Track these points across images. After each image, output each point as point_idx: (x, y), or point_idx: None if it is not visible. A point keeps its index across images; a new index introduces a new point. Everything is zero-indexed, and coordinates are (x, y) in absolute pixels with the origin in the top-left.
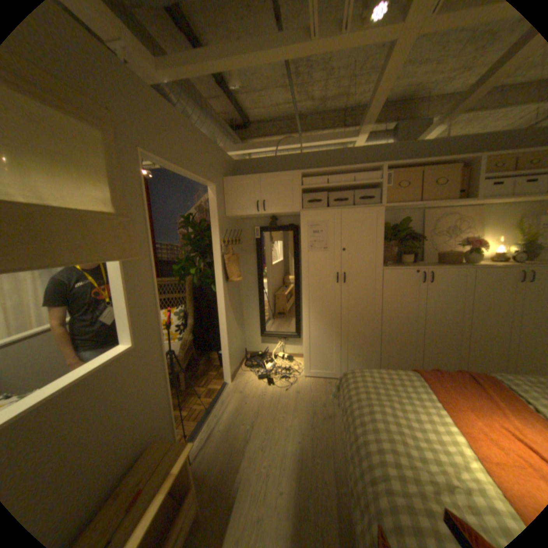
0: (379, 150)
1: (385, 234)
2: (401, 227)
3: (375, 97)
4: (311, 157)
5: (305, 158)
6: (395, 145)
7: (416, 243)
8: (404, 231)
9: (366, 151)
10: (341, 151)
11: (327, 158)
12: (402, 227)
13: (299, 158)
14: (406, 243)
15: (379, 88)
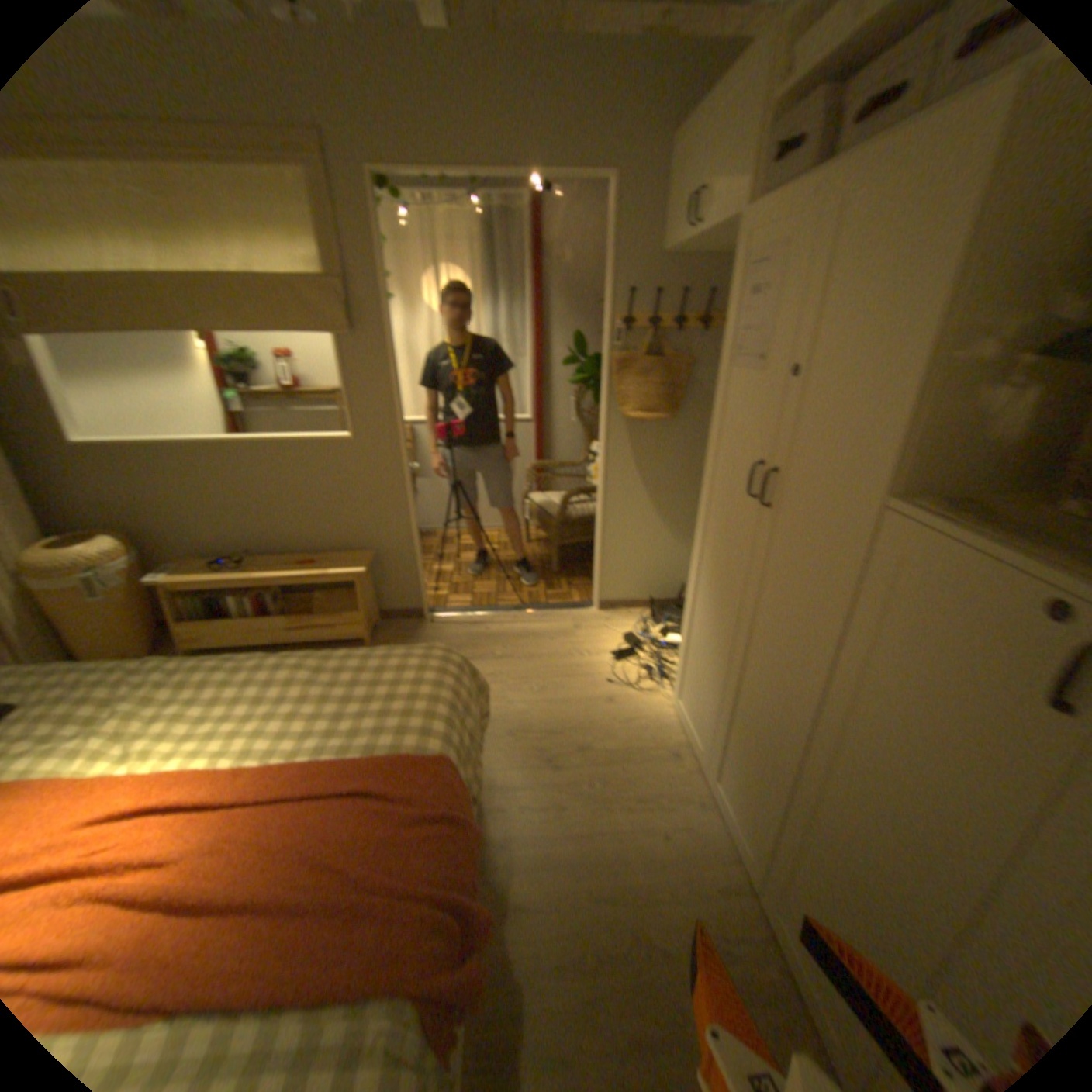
0: None
1: None
2: None
3: None
4: None
5: None
6: None
7: None
8: None
9: None
10: None
11: None
12: None
13: None
14: None
15: None
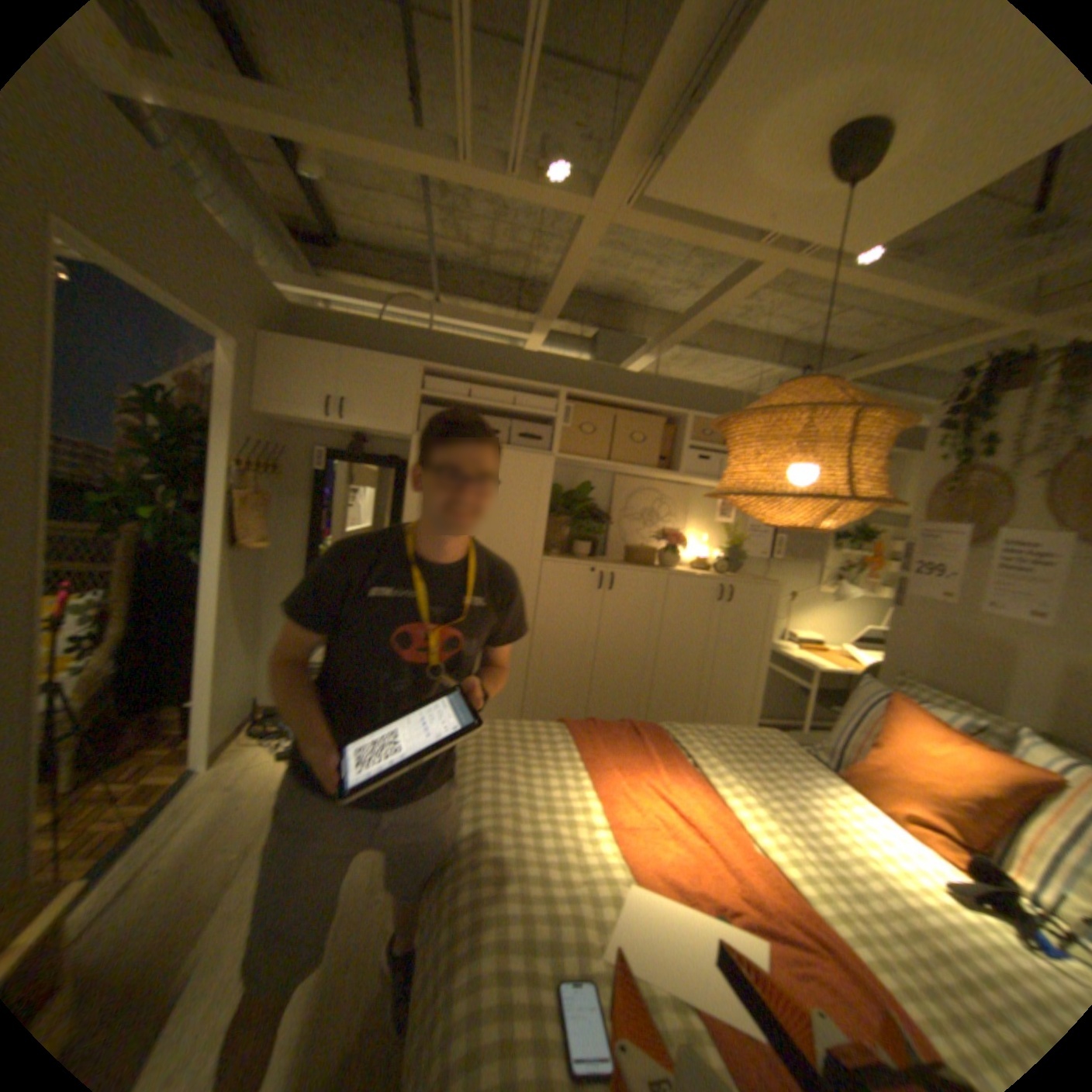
0: (562, 365)
1: (555, 503)
2: (580, 497)
3: (557, 282)
4: (449, 344)
5: (438, 342)
6: (585, 364)
7: (599, 526)
8: (584, 504)
9: (541, 361)
10: (503, 348)
11: (477, 354)
12: (582, 497)
13: (427, 339)
14: (584, 523)
15: (562, 272)
